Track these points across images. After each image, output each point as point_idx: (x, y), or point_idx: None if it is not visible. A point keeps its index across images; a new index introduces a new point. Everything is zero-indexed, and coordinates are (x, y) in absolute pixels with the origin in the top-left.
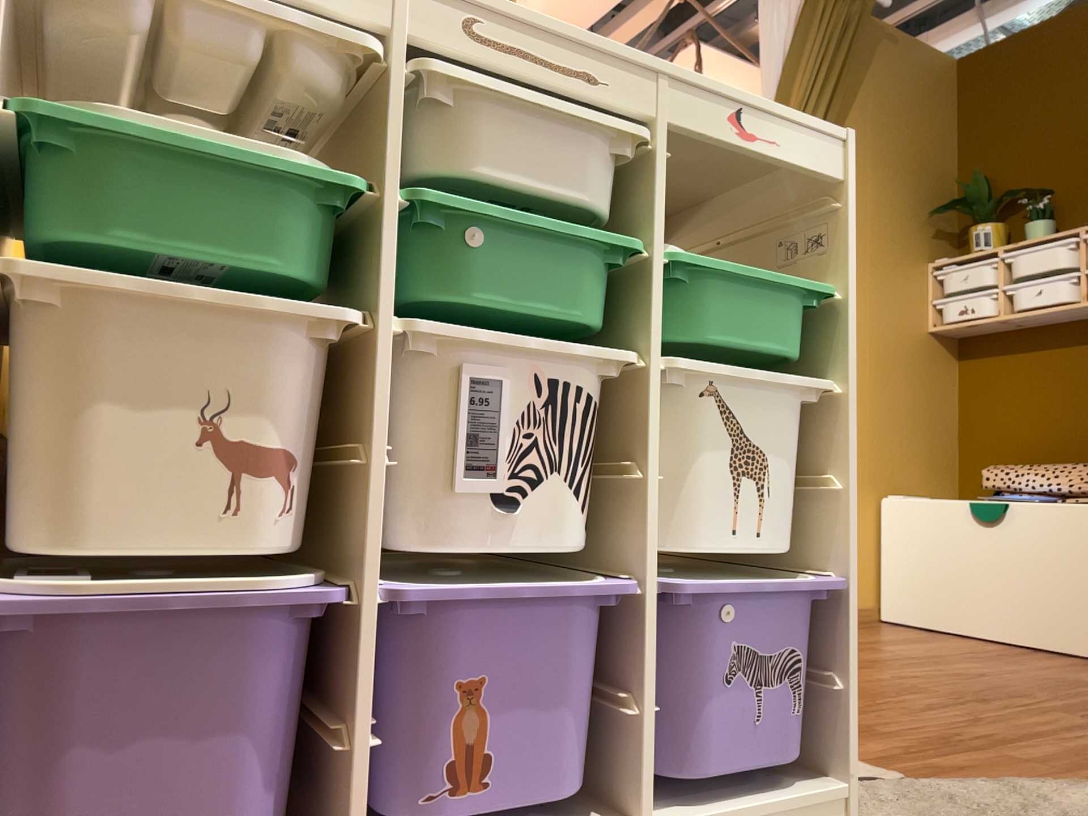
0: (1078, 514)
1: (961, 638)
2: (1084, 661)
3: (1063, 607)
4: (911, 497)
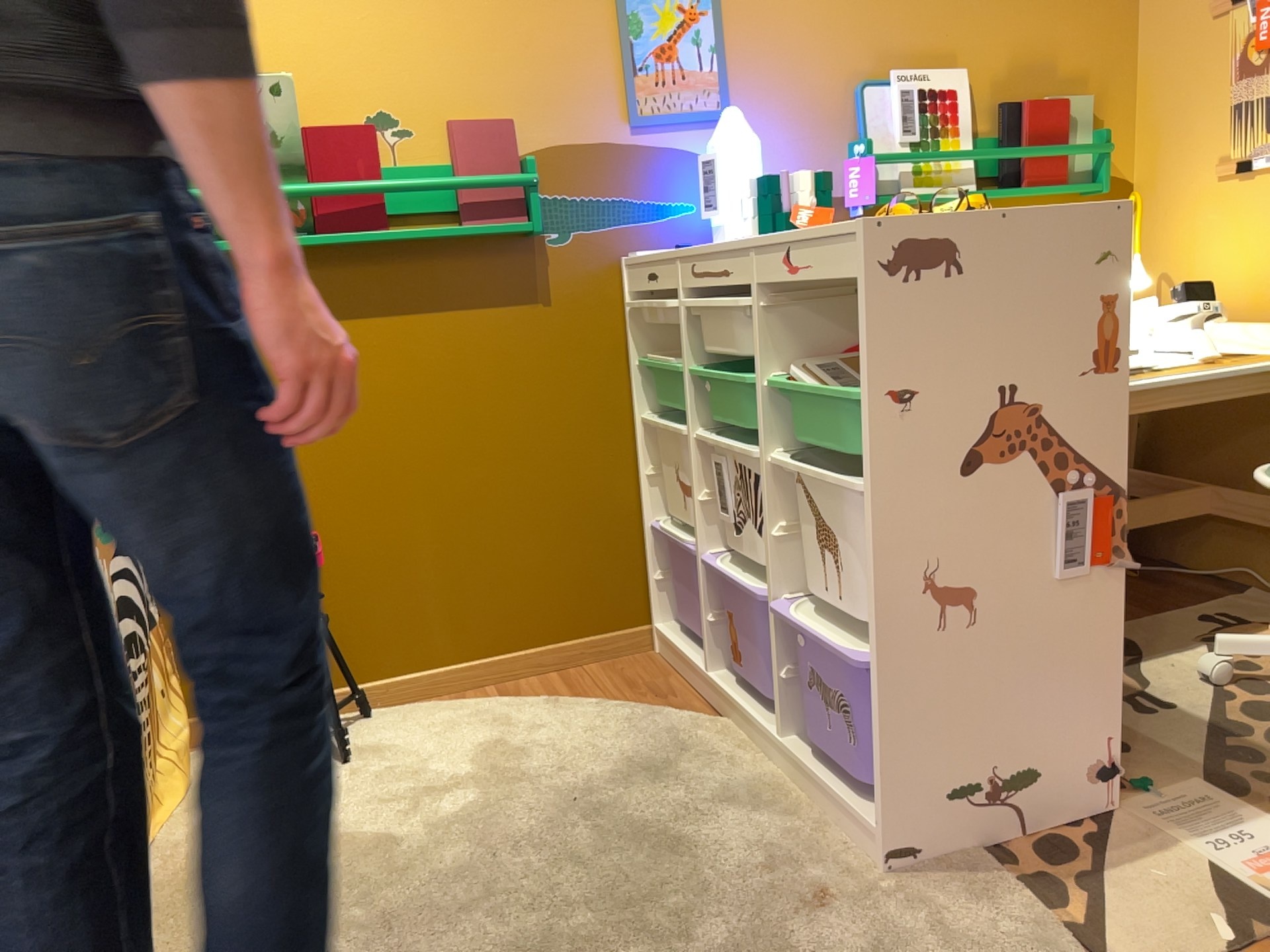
0: None
1: None
2: None
3: None
4: None
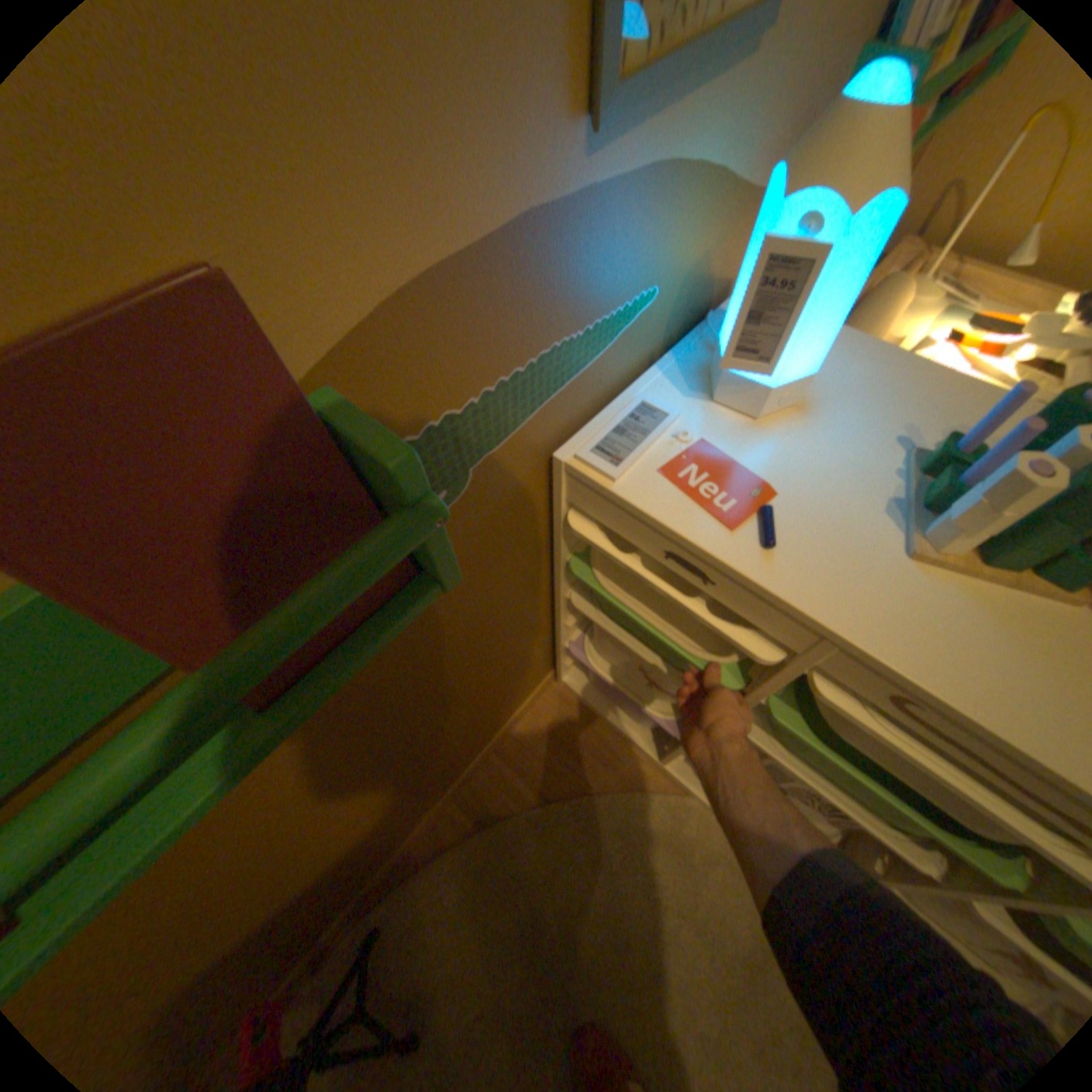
0: None
1: None
2: None
3: None
4: None
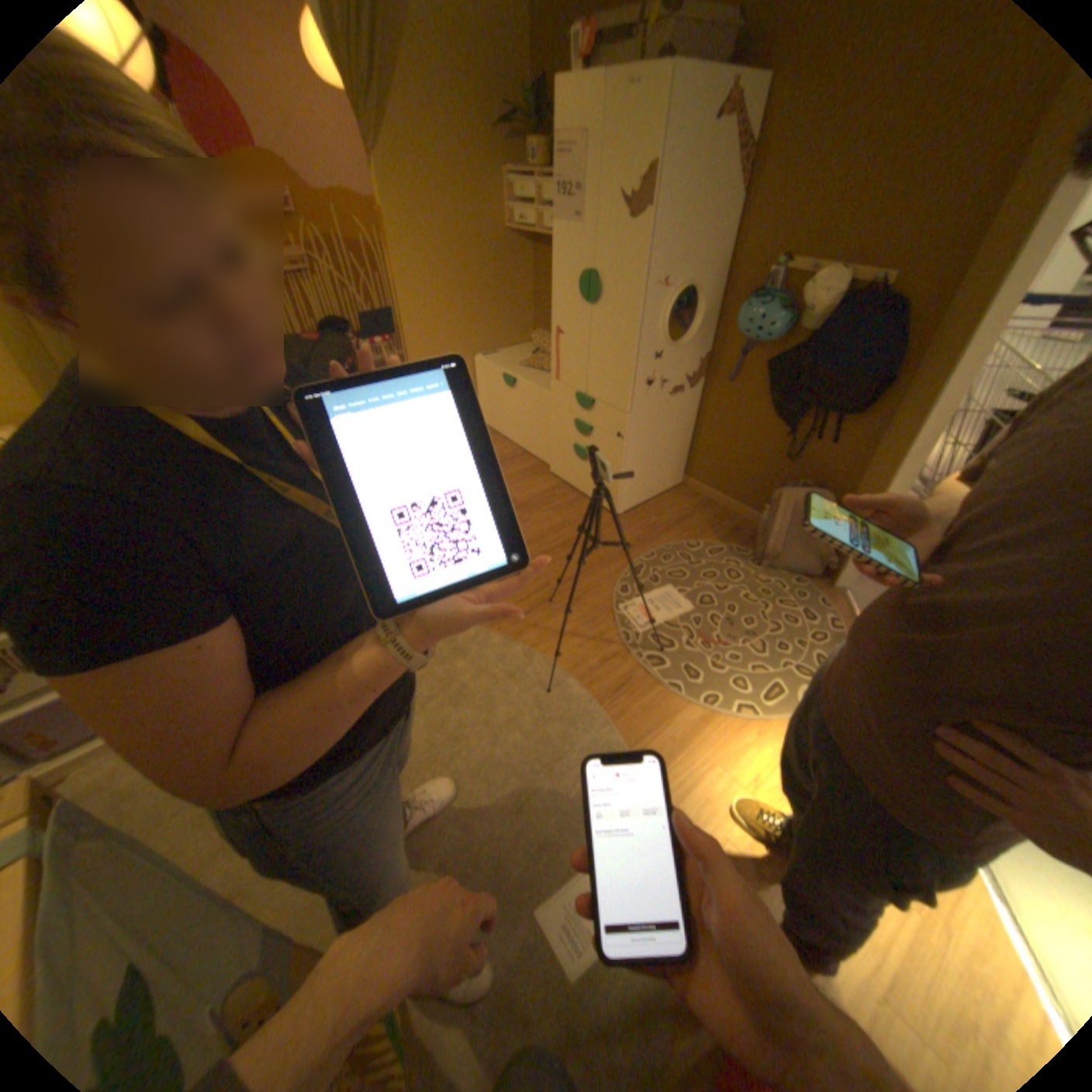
0: (541, 398)
1: (503, 446)
2: (536, 470)
3: (536, 441)
4: (498, 353)
